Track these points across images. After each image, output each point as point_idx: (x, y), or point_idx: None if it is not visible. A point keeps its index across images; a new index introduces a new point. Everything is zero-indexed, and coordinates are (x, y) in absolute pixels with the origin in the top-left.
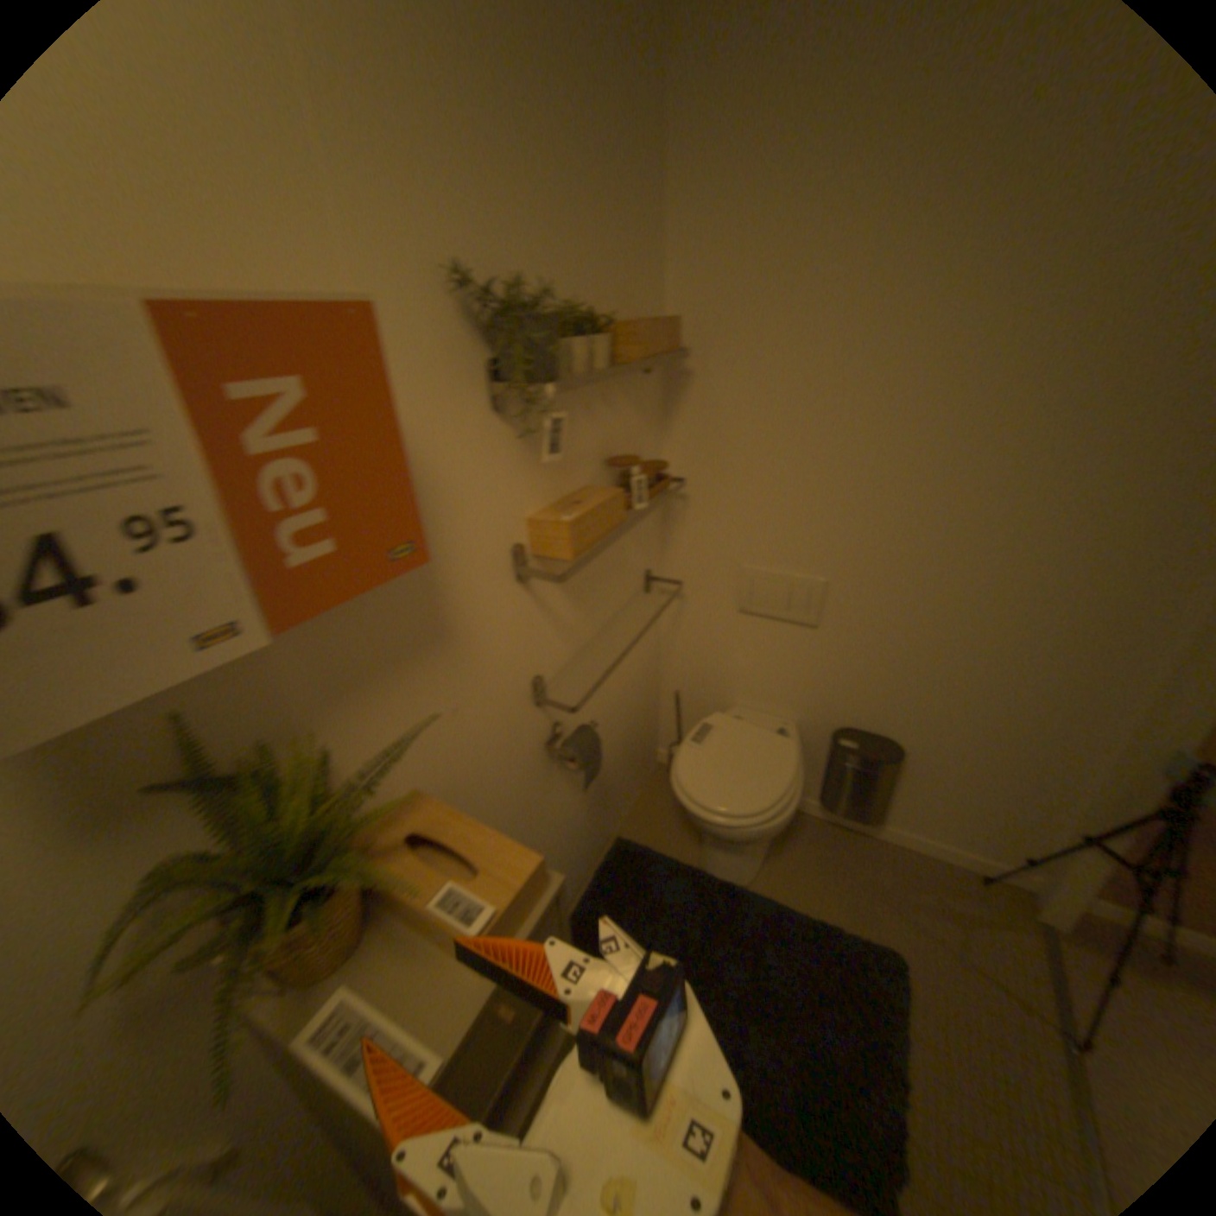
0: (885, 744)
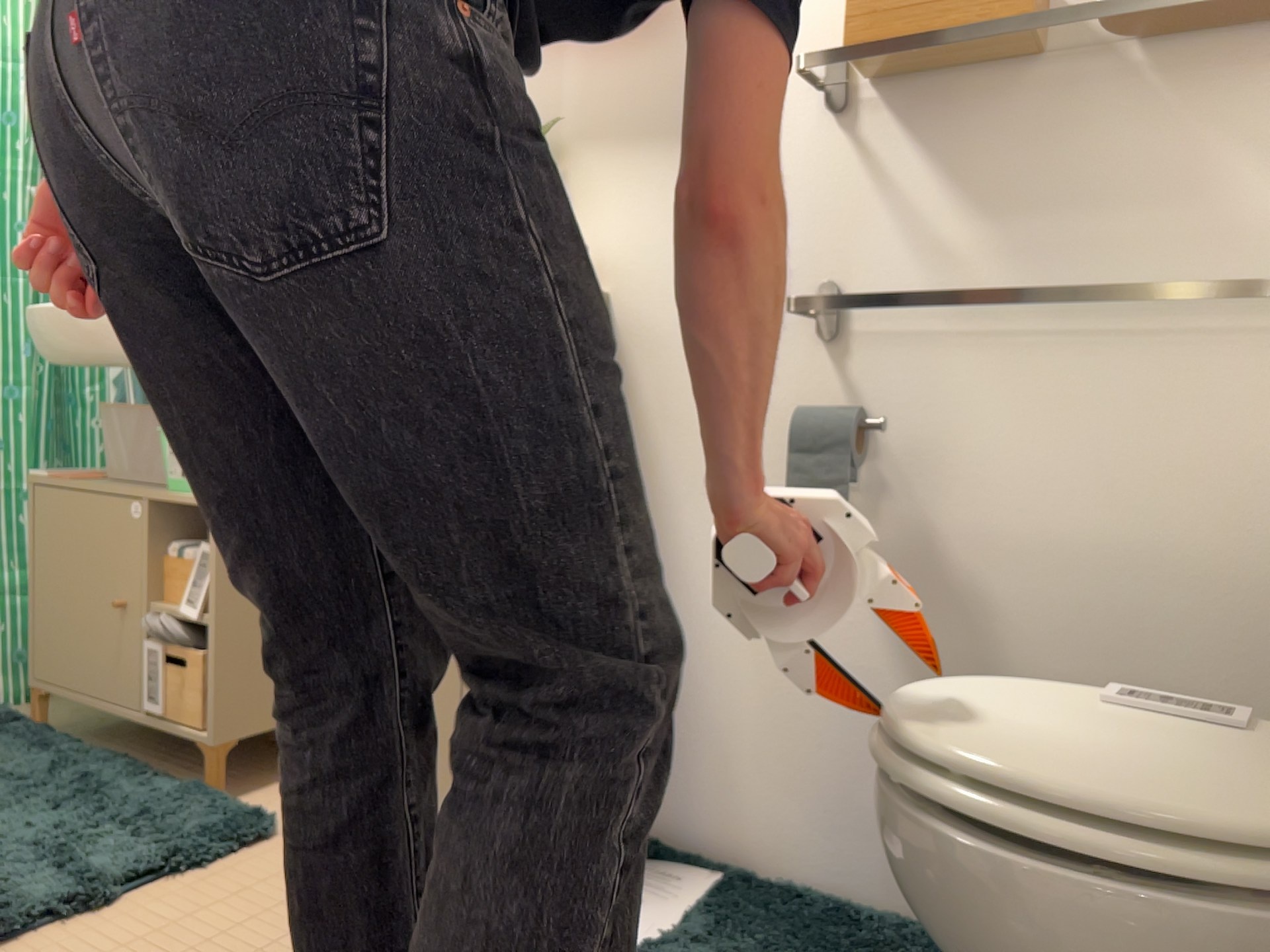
0: None
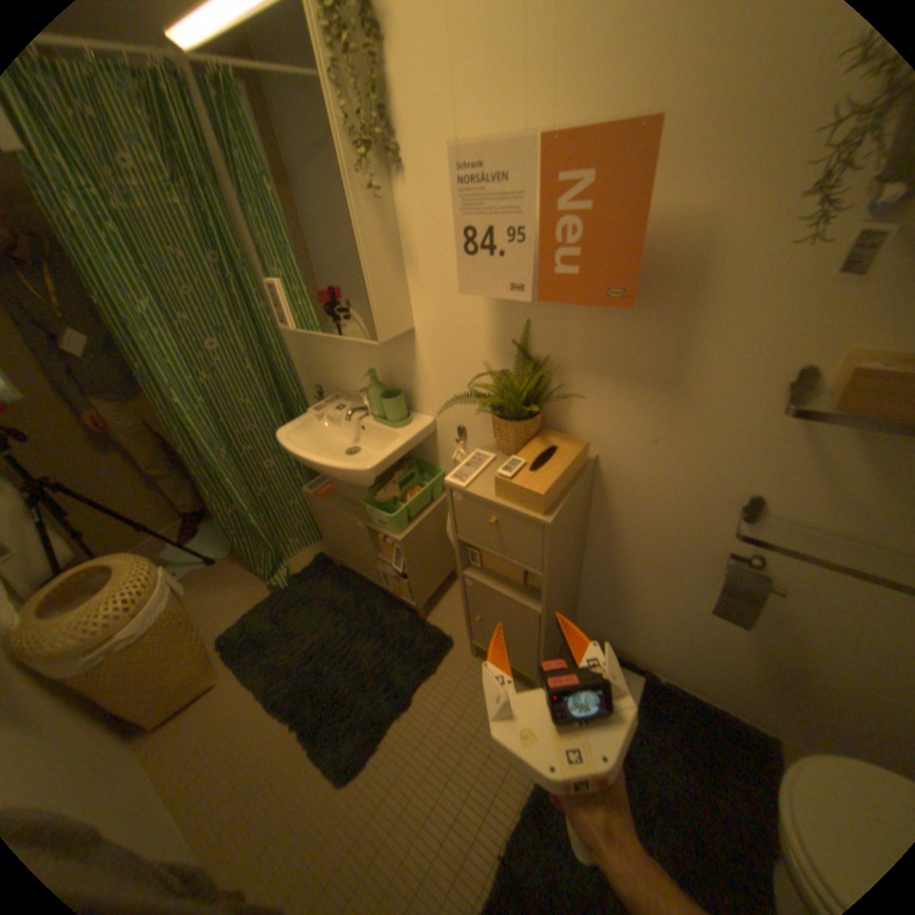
0: None
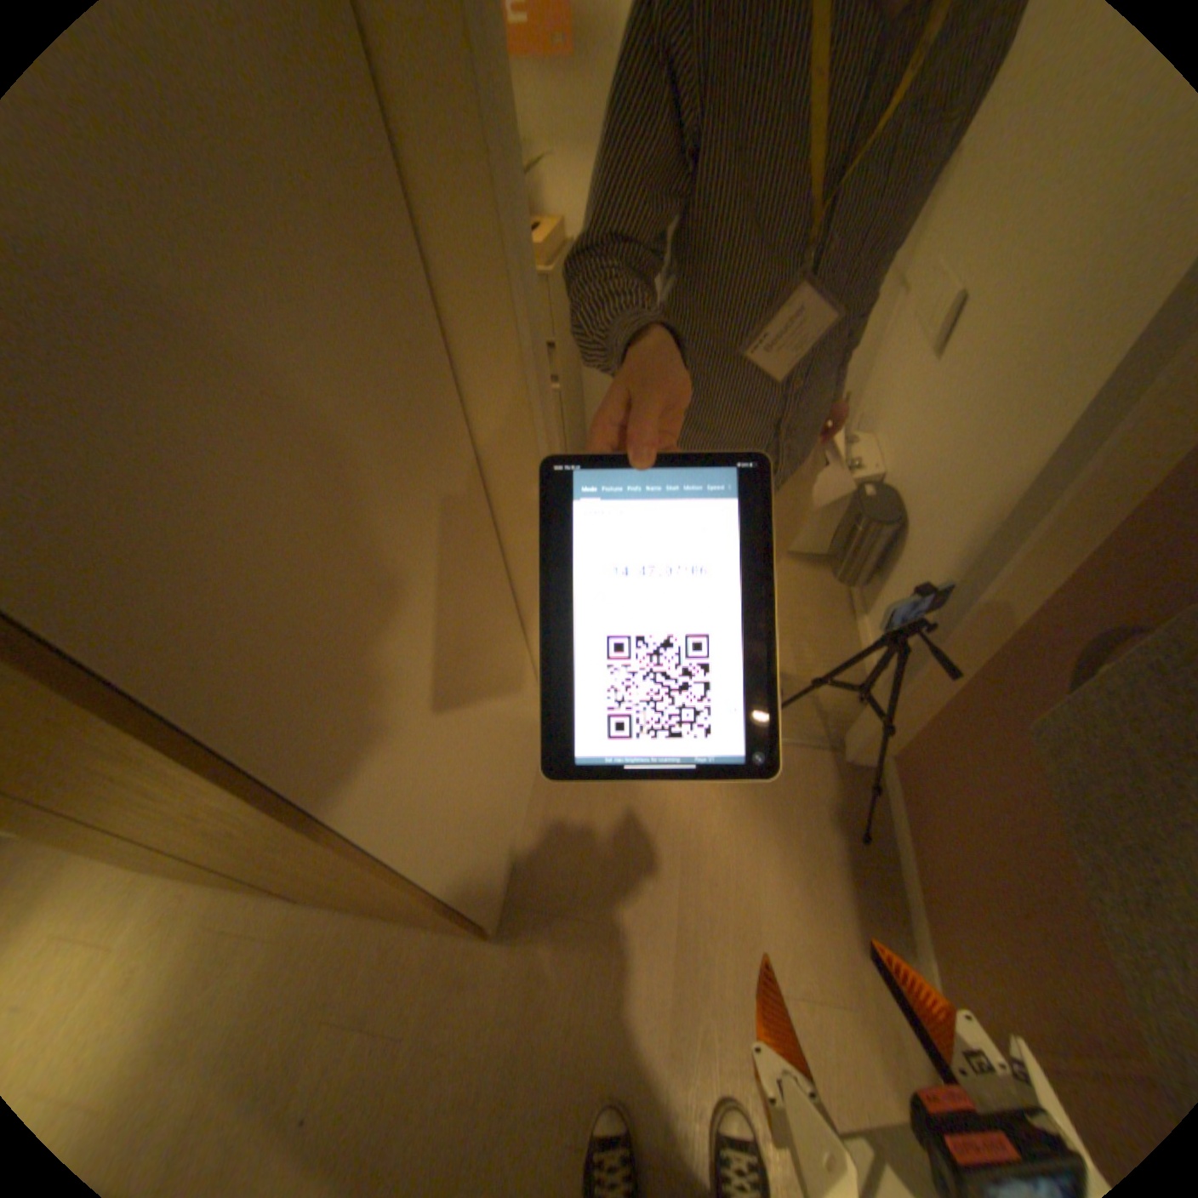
0: (896, 512)
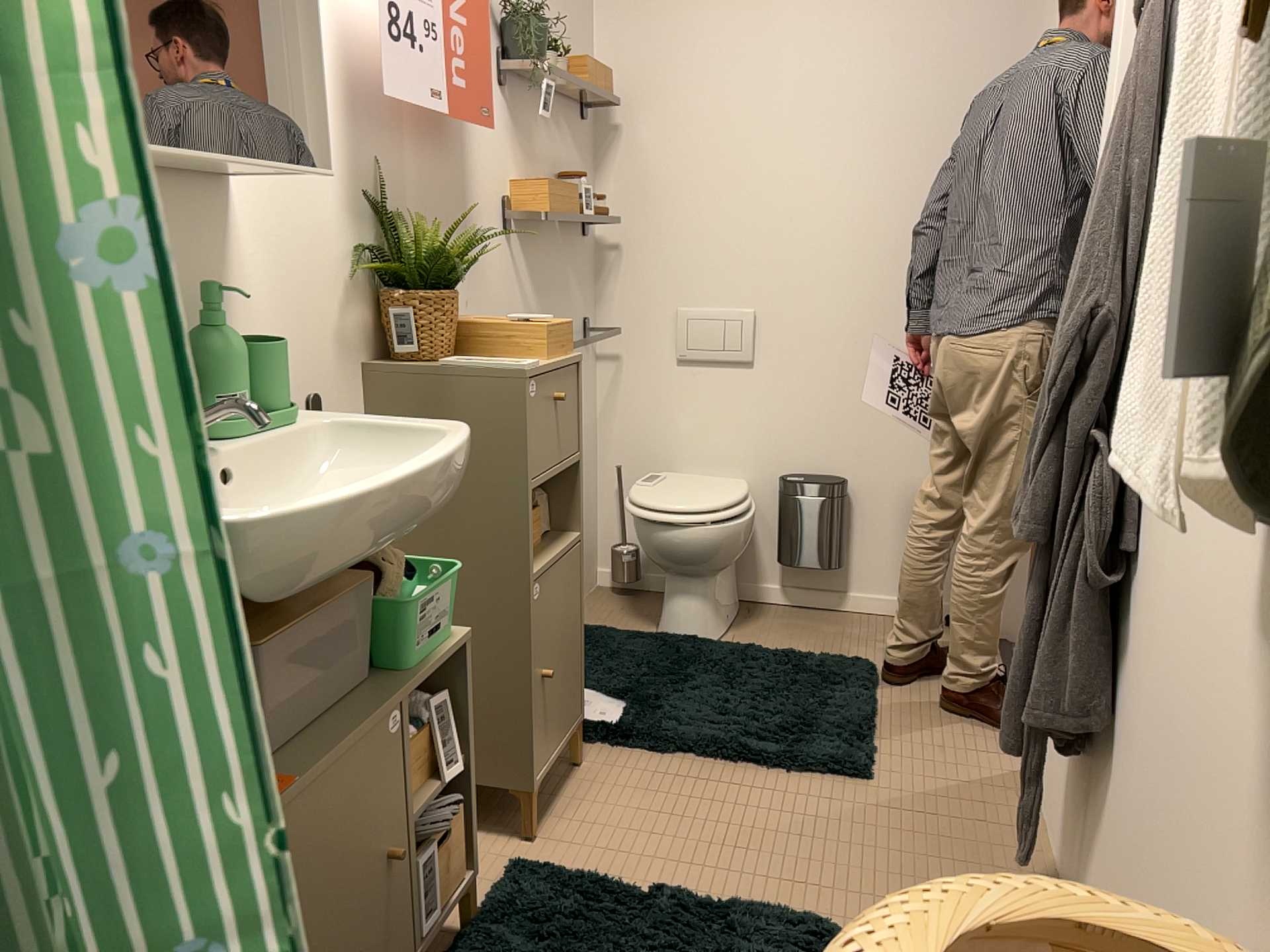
0: (830, 478)
